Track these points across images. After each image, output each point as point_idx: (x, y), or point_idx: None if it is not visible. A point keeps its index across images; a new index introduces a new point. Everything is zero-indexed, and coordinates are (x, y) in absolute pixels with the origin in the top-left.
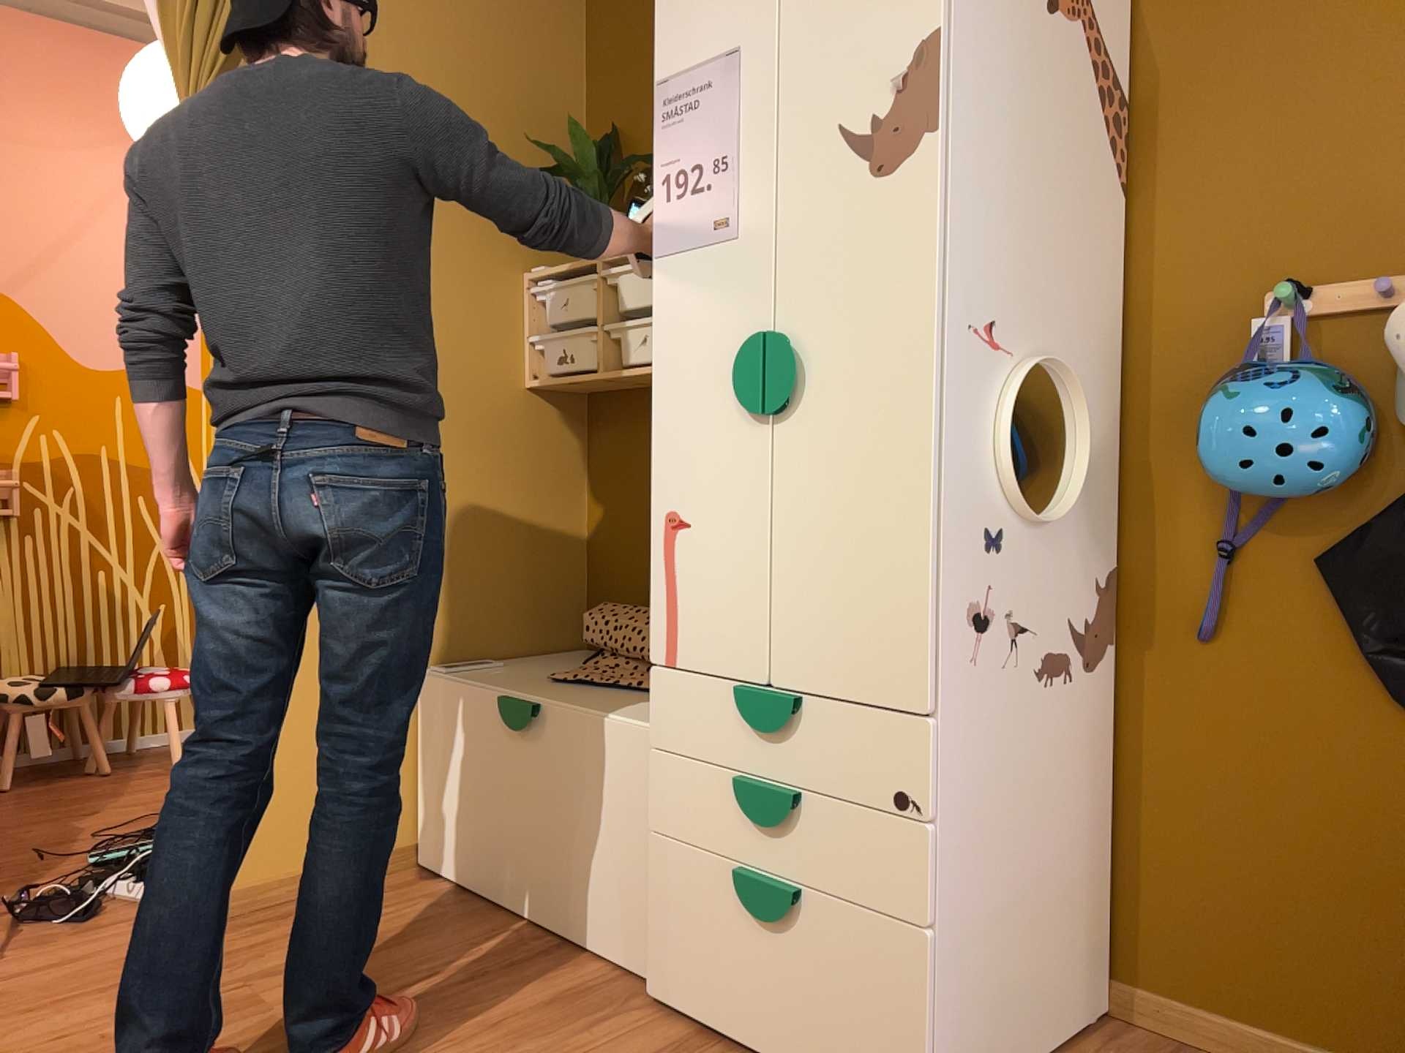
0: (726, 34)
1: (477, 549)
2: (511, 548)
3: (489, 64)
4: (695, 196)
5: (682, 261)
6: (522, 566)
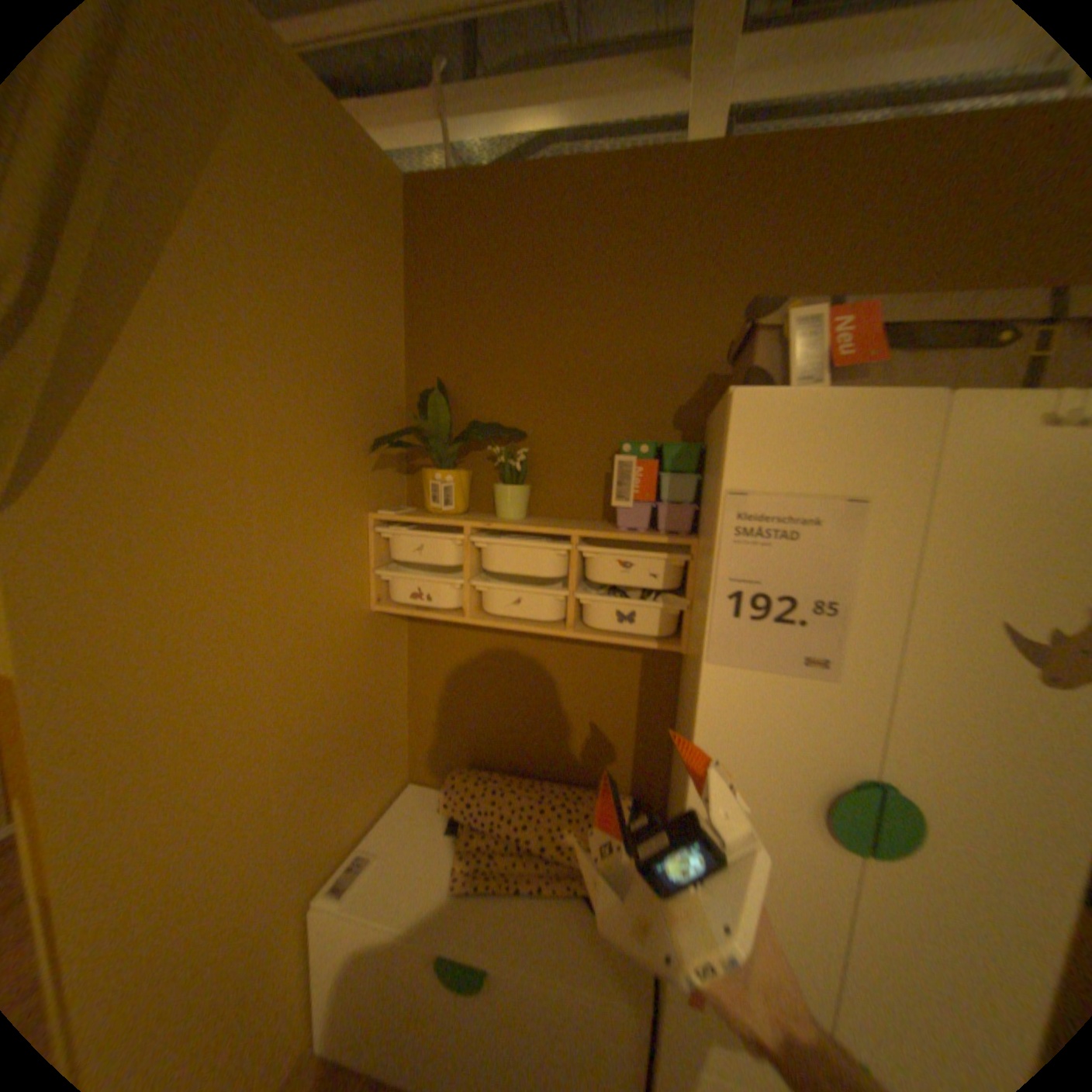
0: (849, 474)
1: (343, 765)
2: (366, 745)
3: (337, 311)
4: (779, 623)
5: (750, 678)
6: (373, 753)
